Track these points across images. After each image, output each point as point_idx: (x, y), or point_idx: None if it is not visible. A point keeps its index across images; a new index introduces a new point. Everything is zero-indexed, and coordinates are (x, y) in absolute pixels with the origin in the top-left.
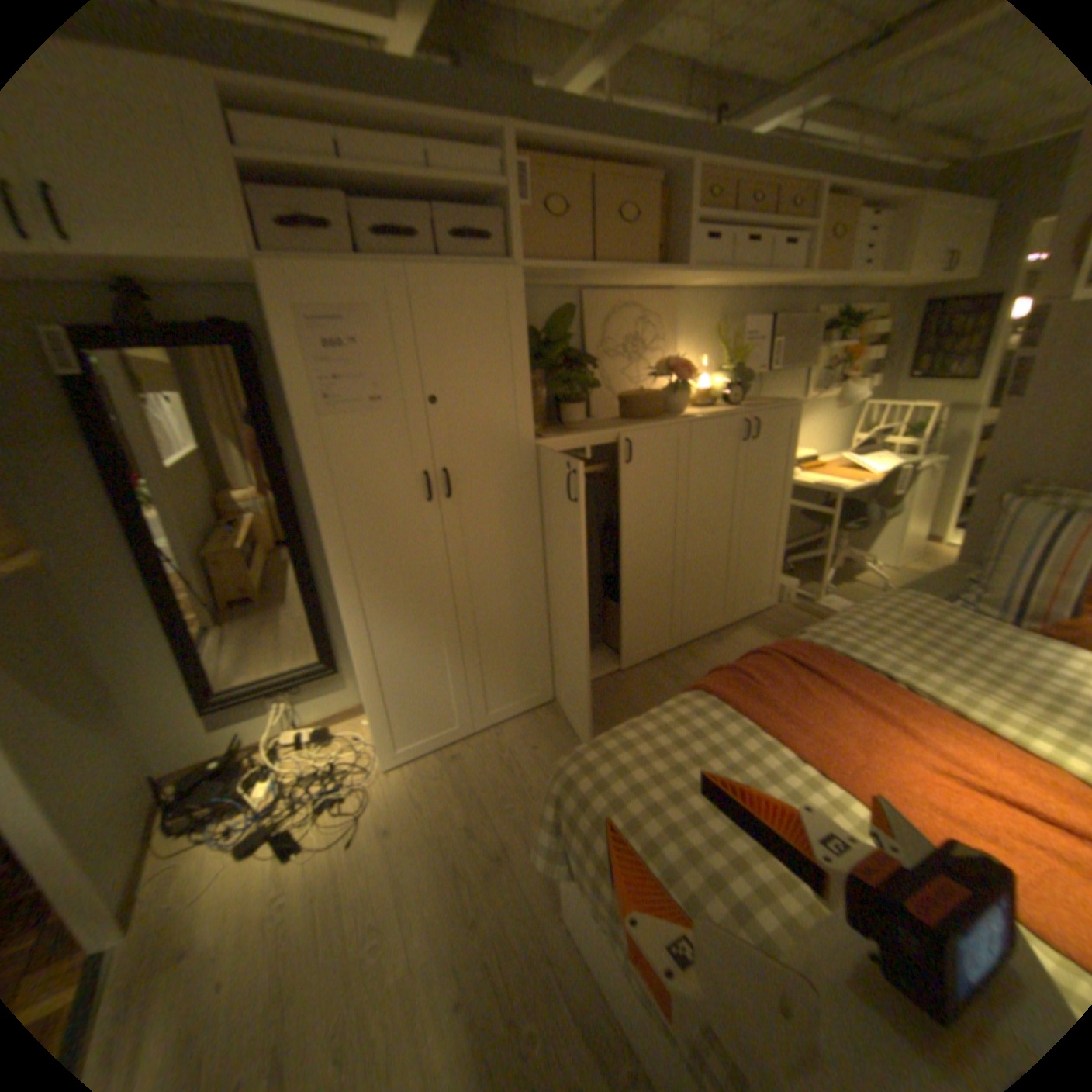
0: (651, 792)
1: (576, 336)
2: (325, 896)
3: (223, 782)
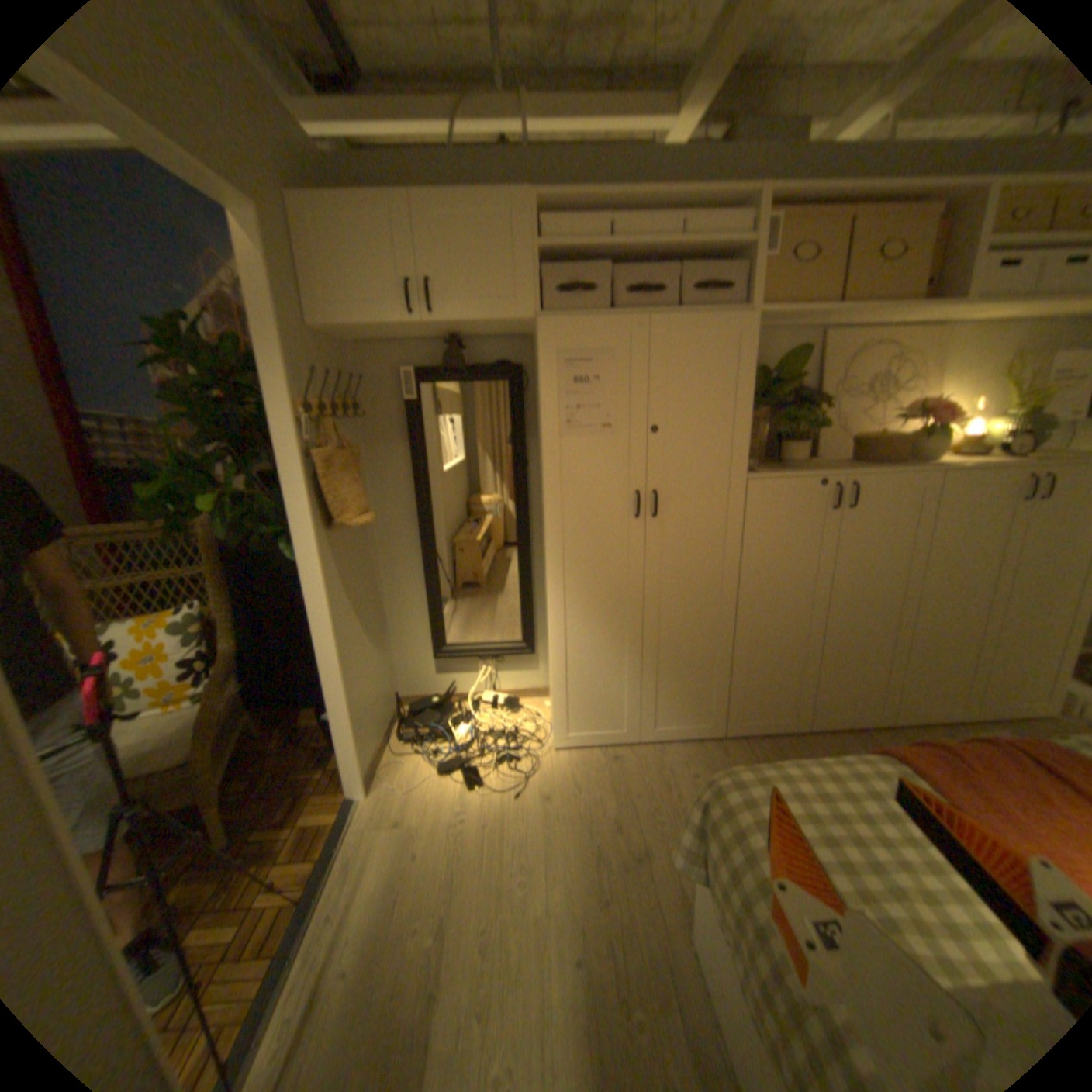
0: (804, 829)
1: (814, 377)
2: (495, 829)
3: (441, 716)
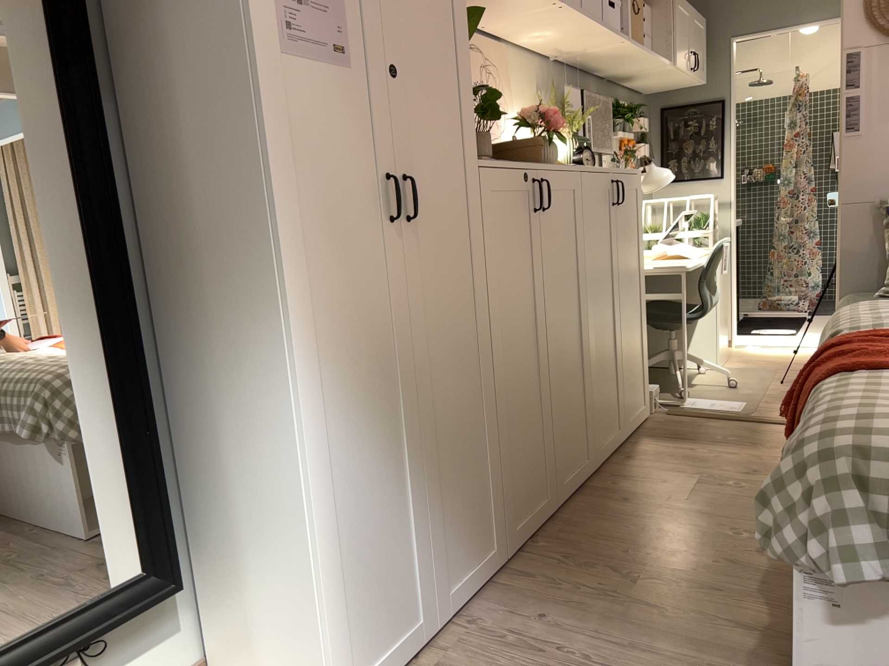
0: None
1: None
2: None
3: None
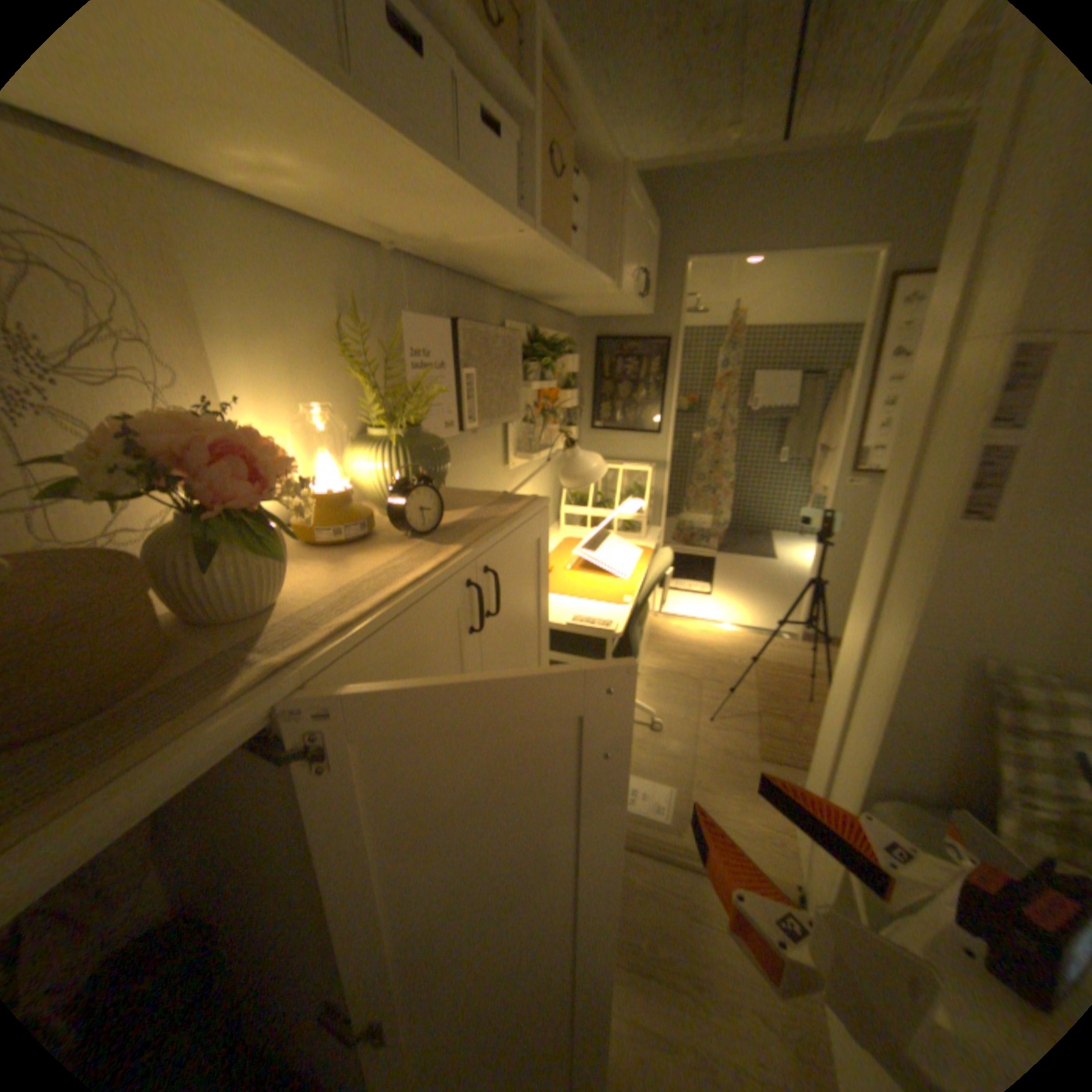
0: None
1: None
2: None
3: None
